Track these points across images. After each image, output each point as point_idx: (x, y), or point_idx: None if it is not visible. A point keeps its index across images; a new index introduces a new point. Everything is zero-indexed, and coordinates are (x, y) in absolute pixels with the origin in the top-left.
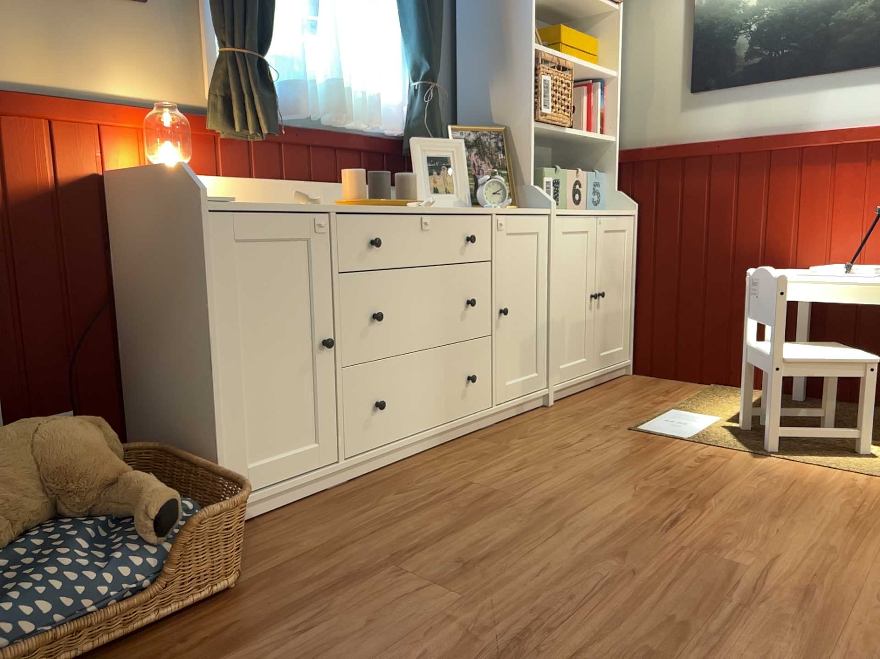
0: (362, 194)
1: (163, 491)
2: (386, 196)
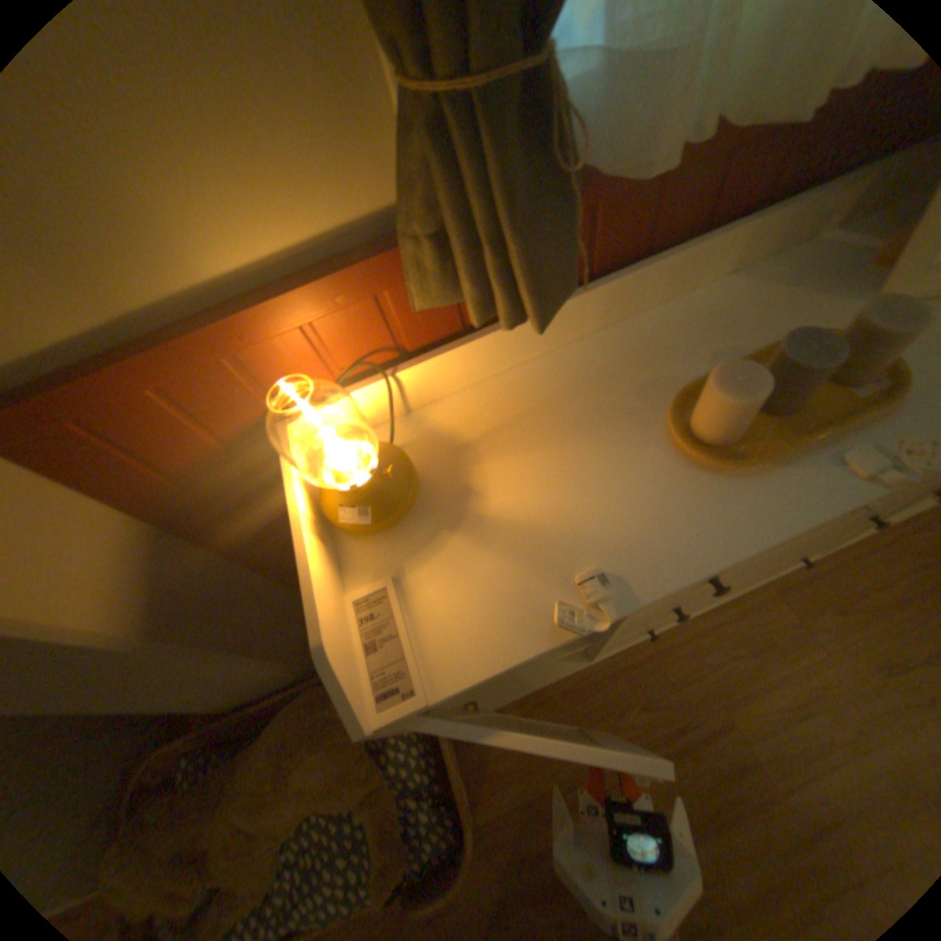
0: (743, 425)
1: (395, 857)
2: (808, 394)
